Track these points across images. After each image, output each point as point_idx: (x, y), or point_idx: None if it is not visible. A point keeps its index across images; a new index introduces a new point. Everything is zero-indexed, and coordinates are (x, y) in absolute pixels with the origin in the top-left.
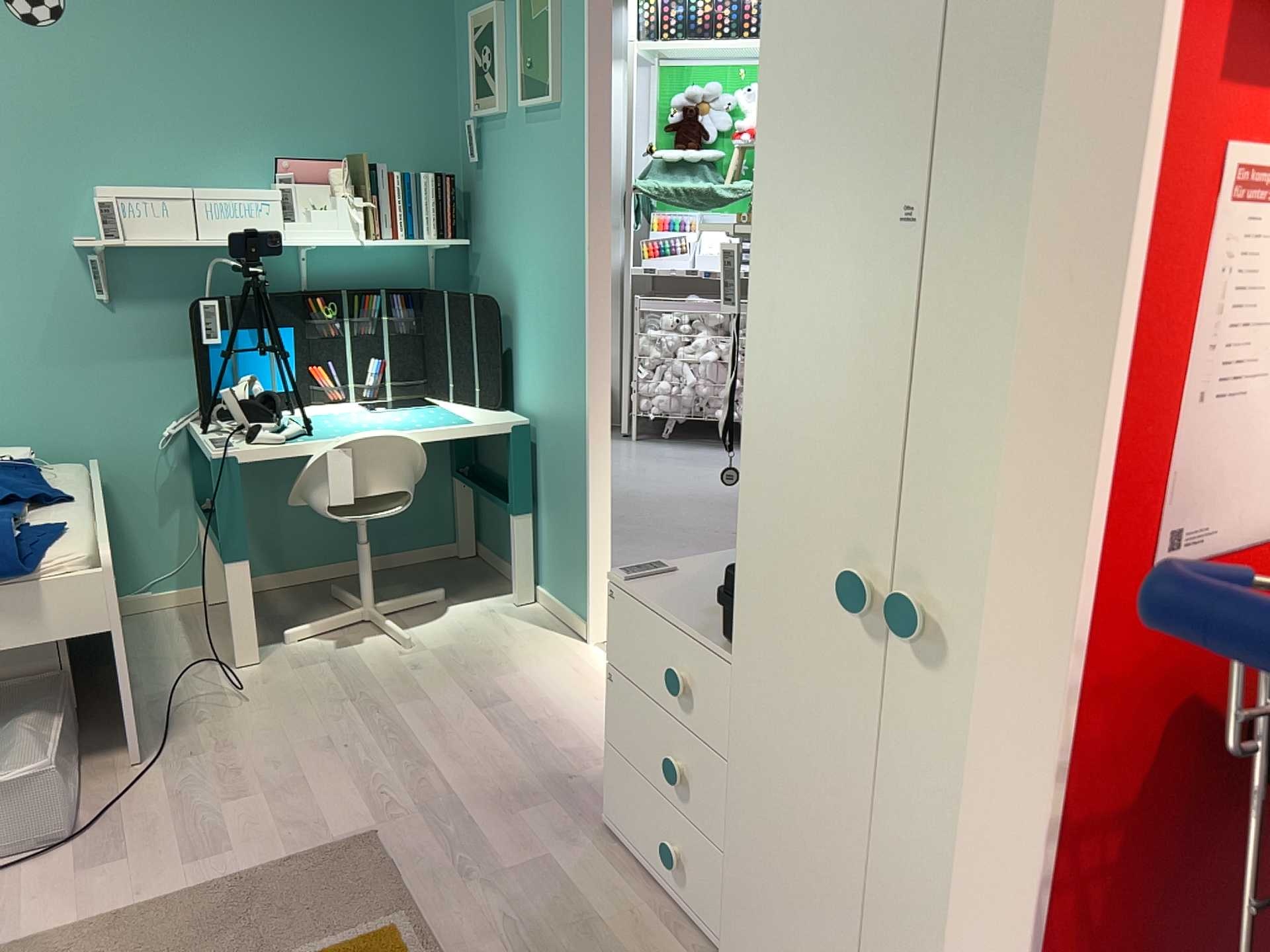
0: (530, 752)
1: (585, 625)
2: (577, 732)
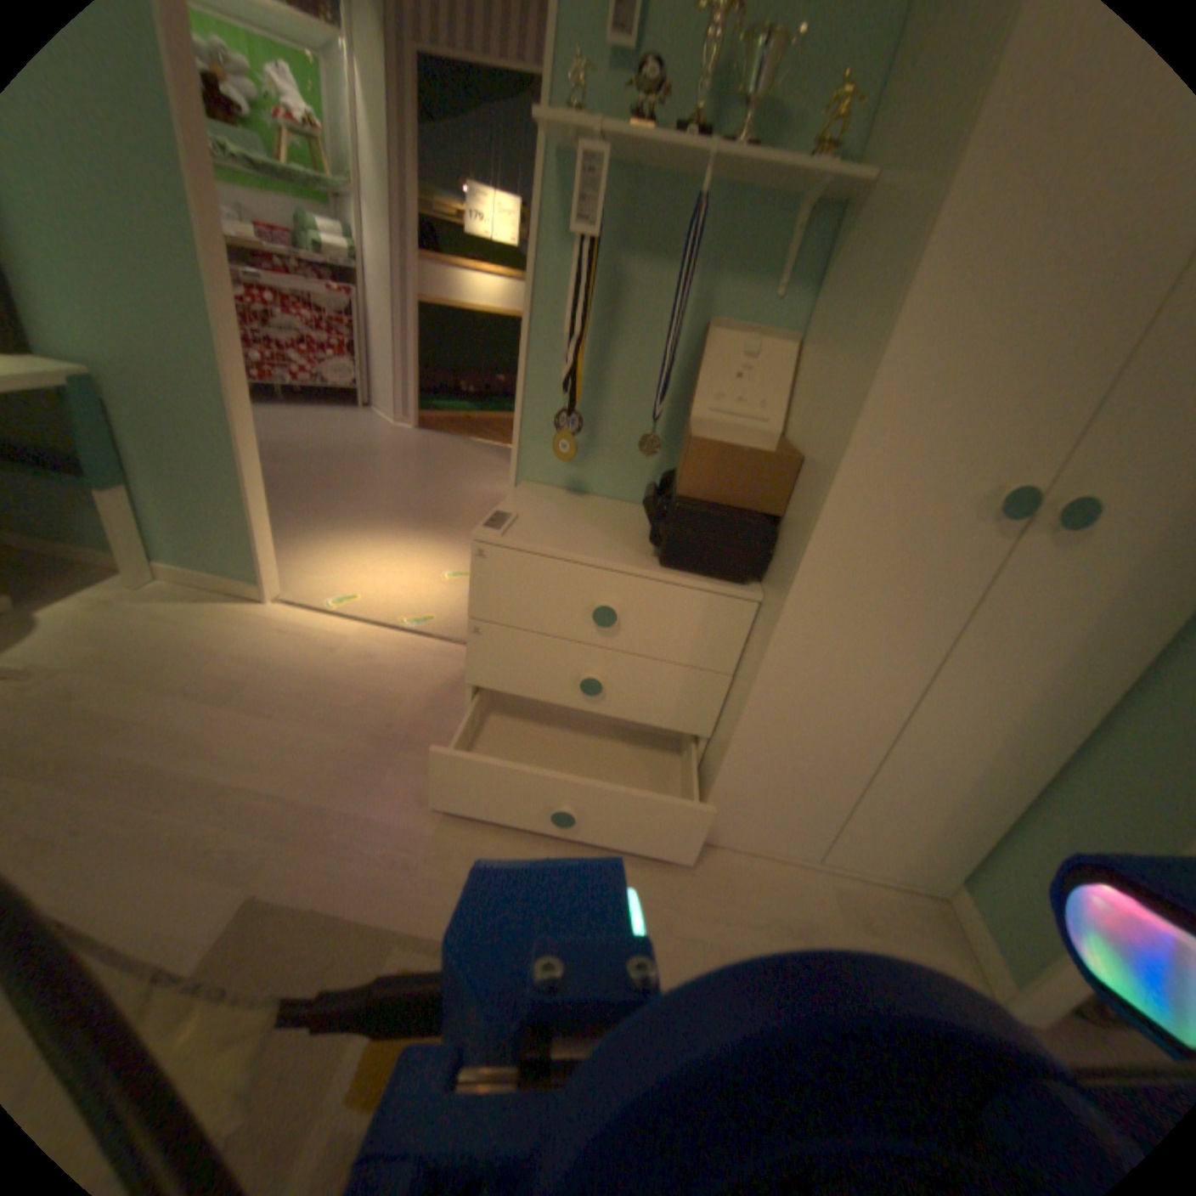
0: (327, 723)
1: (256, 588)
2: (348, 685)
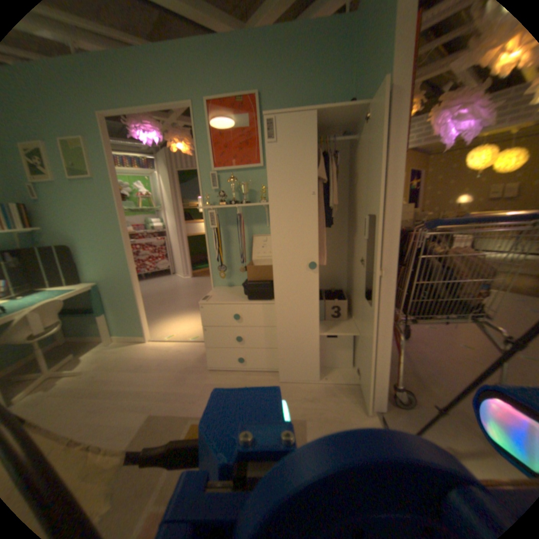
0: (165, 371)
1: (141, 338)
2: (171, 360)
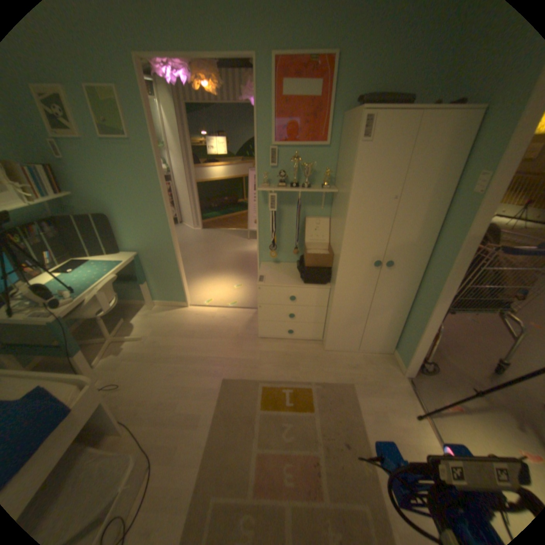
0: (221, 337)
1: (184, 302)
2: (221, 326)
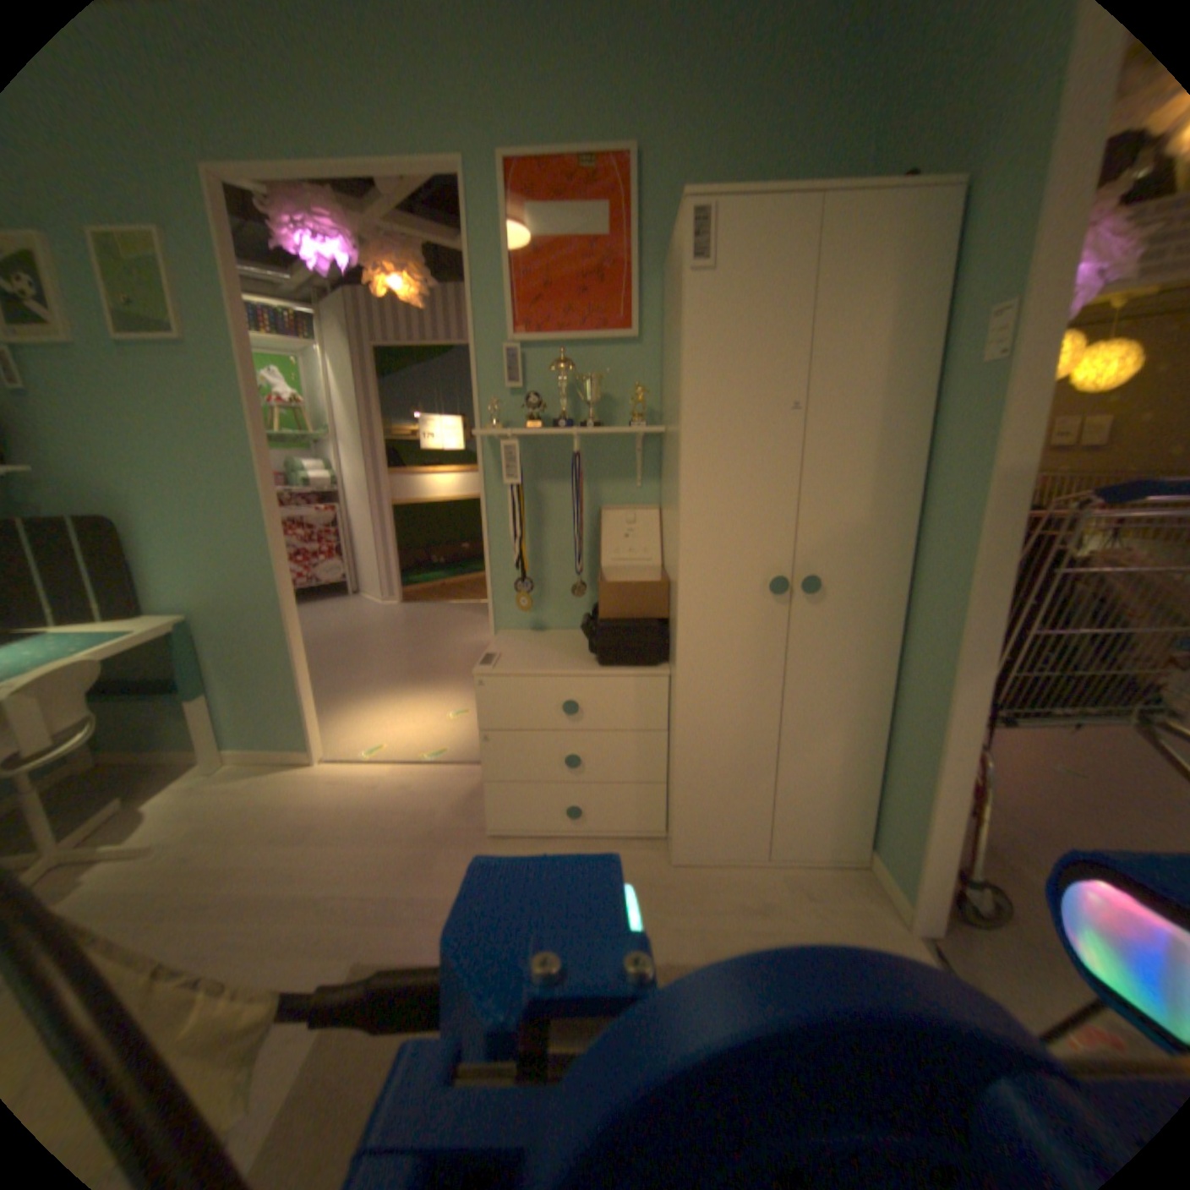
0: (381, 841)
1: (304, 754)
2: (390, 811)
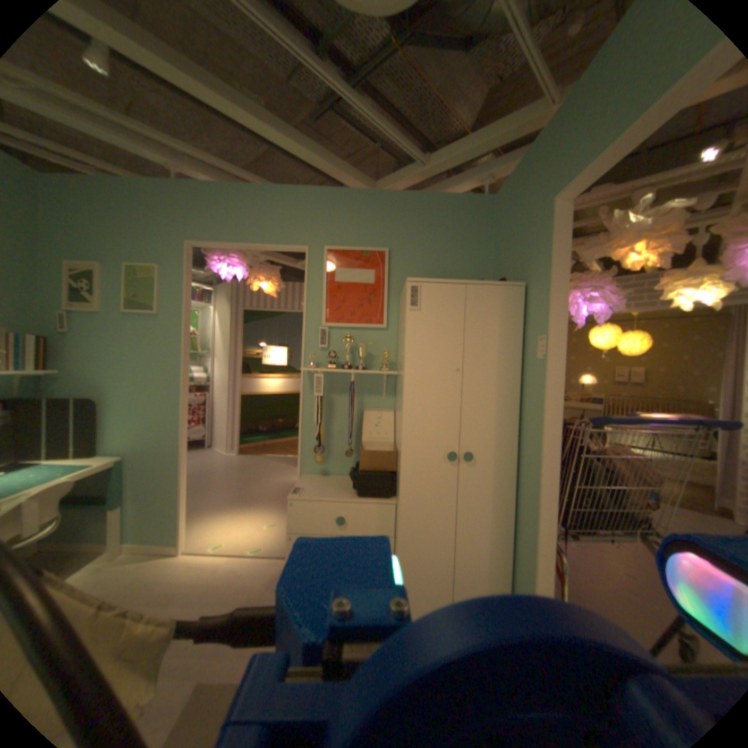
0: (218, 606)
1: (174, 549)
2: (225, 587)
